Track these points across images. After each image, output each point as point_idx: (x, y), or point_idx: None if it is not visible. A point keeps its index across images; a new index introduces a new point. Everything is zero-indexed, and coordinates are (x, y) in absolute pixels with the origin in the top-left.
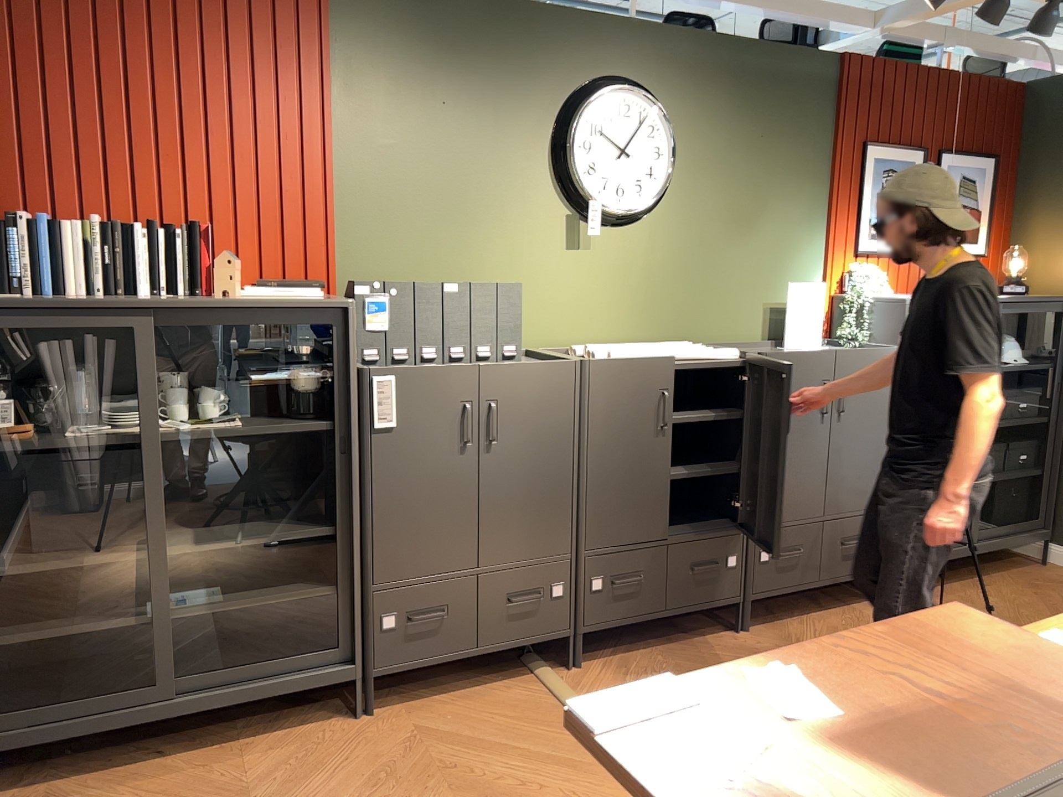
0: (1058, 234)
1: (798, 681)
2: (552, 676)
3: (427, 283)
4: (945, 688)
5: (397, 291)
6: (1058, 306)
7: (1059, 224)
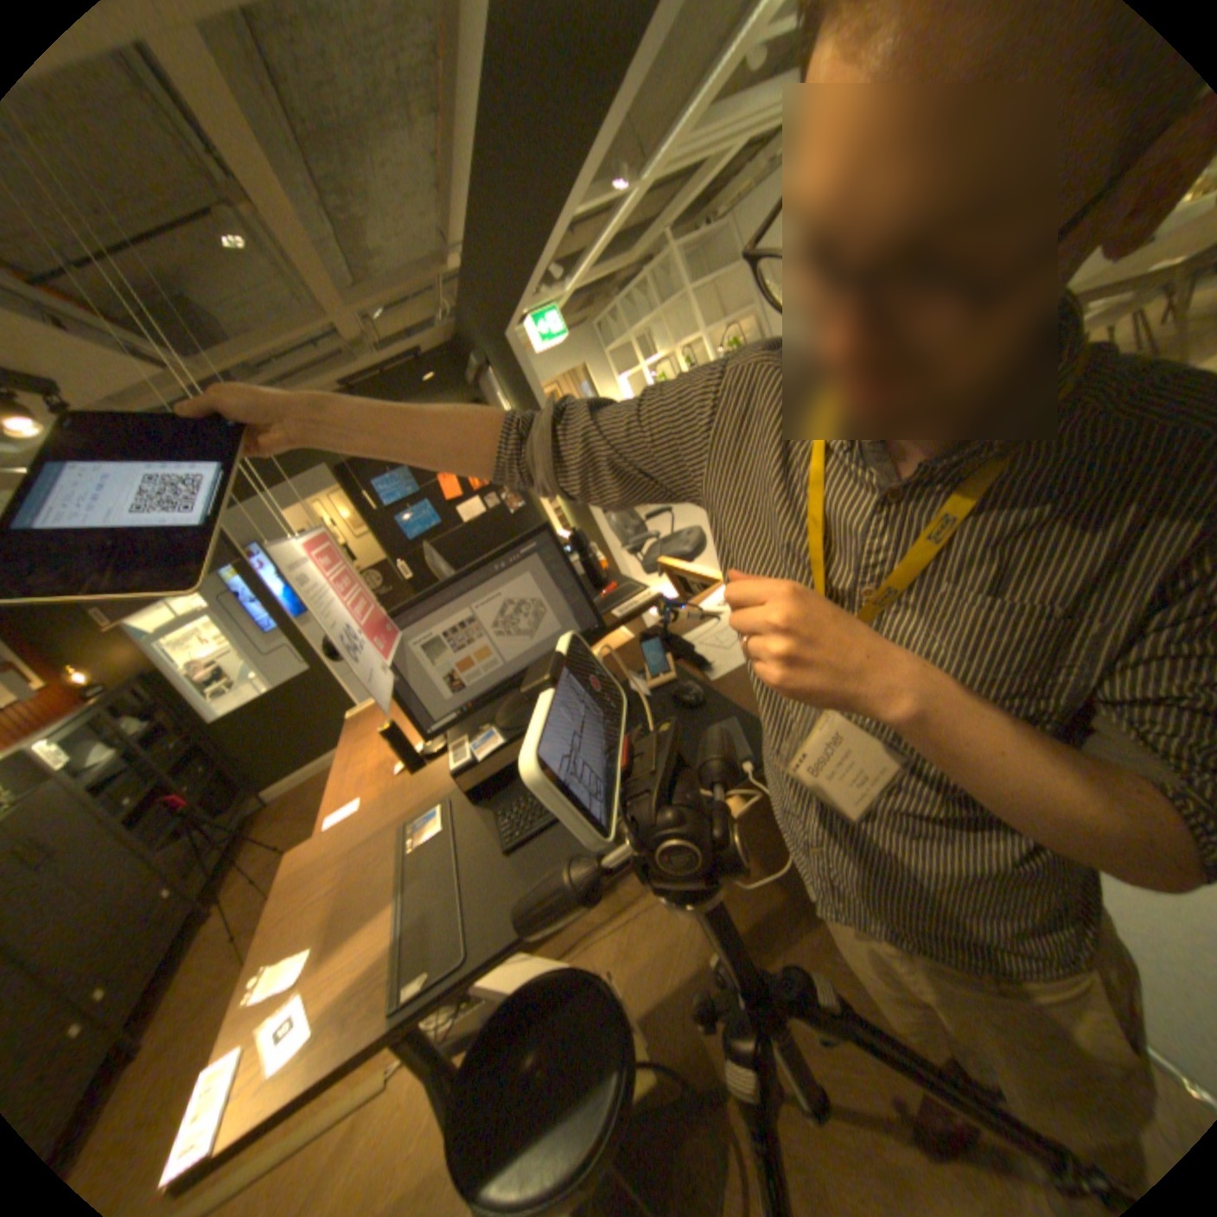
0: (89, 645)
1: (264, 964)
2: None
3: None
4: (323, 880)
5: None
6: (134, 682)
7: (84, 639)
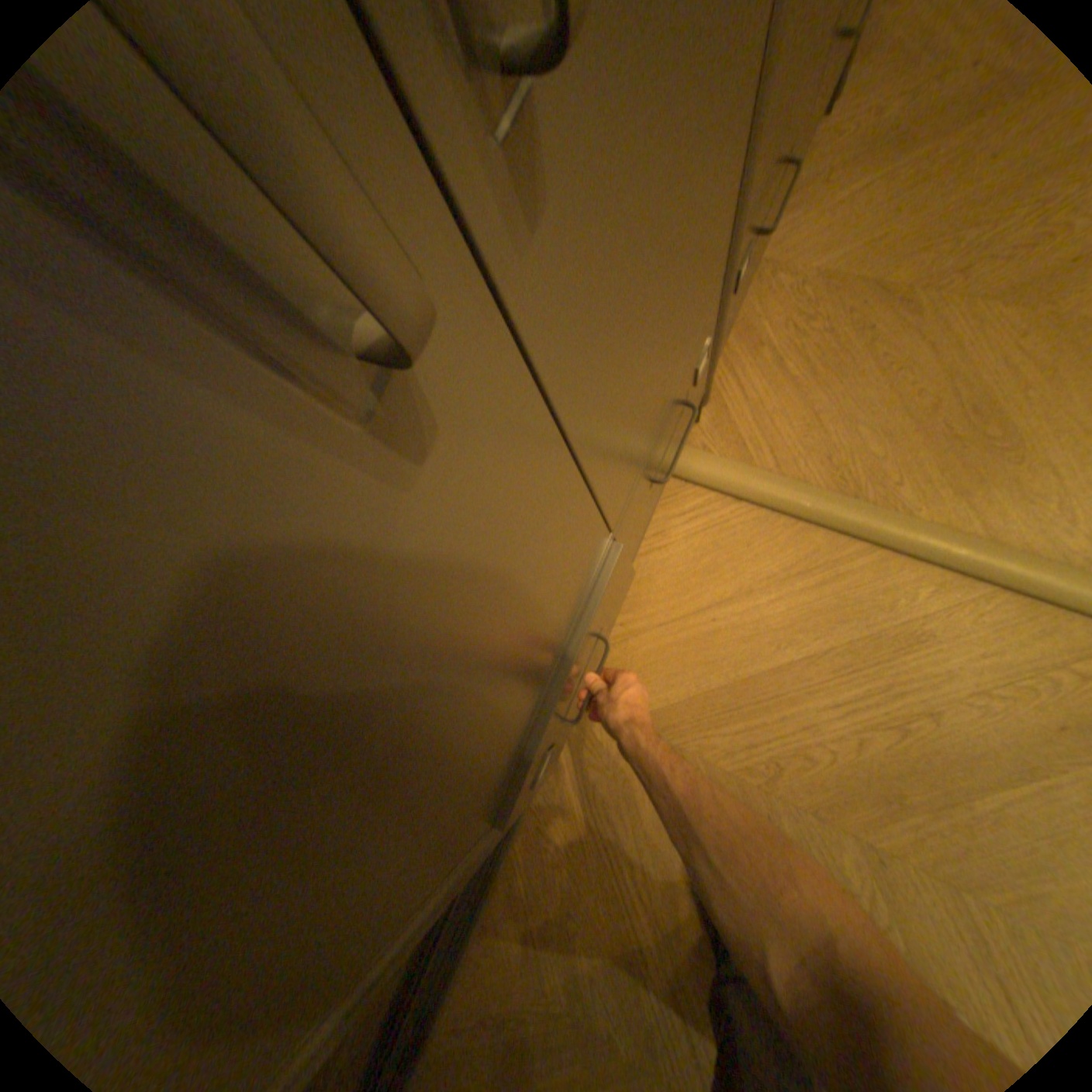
0: None
1: None
2: (697, 458)
3: None
4: None
5: None
6: None
7: None
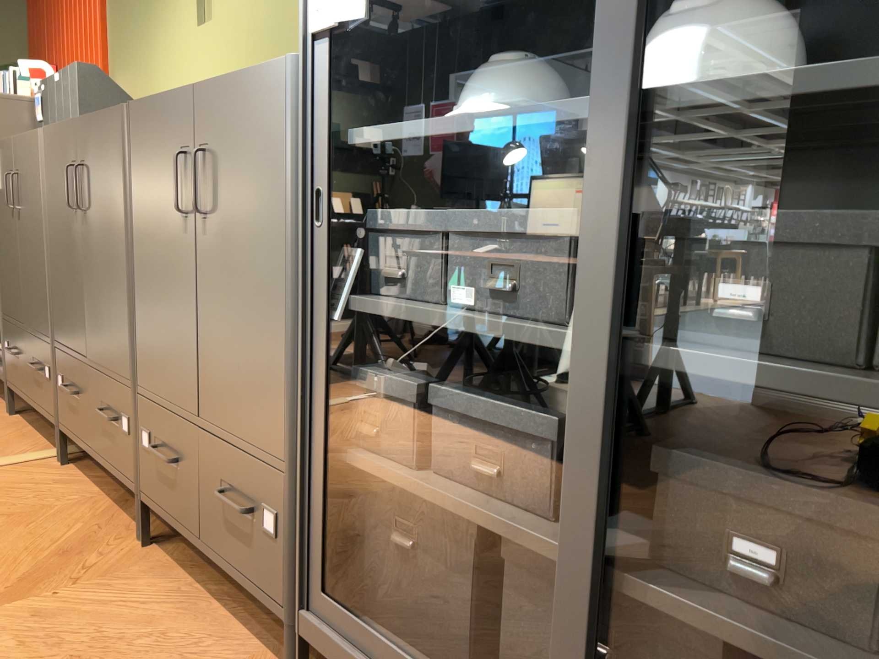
0: None
1: None
2: (41, 454)
3: (51, 78)
4: None
5: (45, 89)
6: None
7: None
